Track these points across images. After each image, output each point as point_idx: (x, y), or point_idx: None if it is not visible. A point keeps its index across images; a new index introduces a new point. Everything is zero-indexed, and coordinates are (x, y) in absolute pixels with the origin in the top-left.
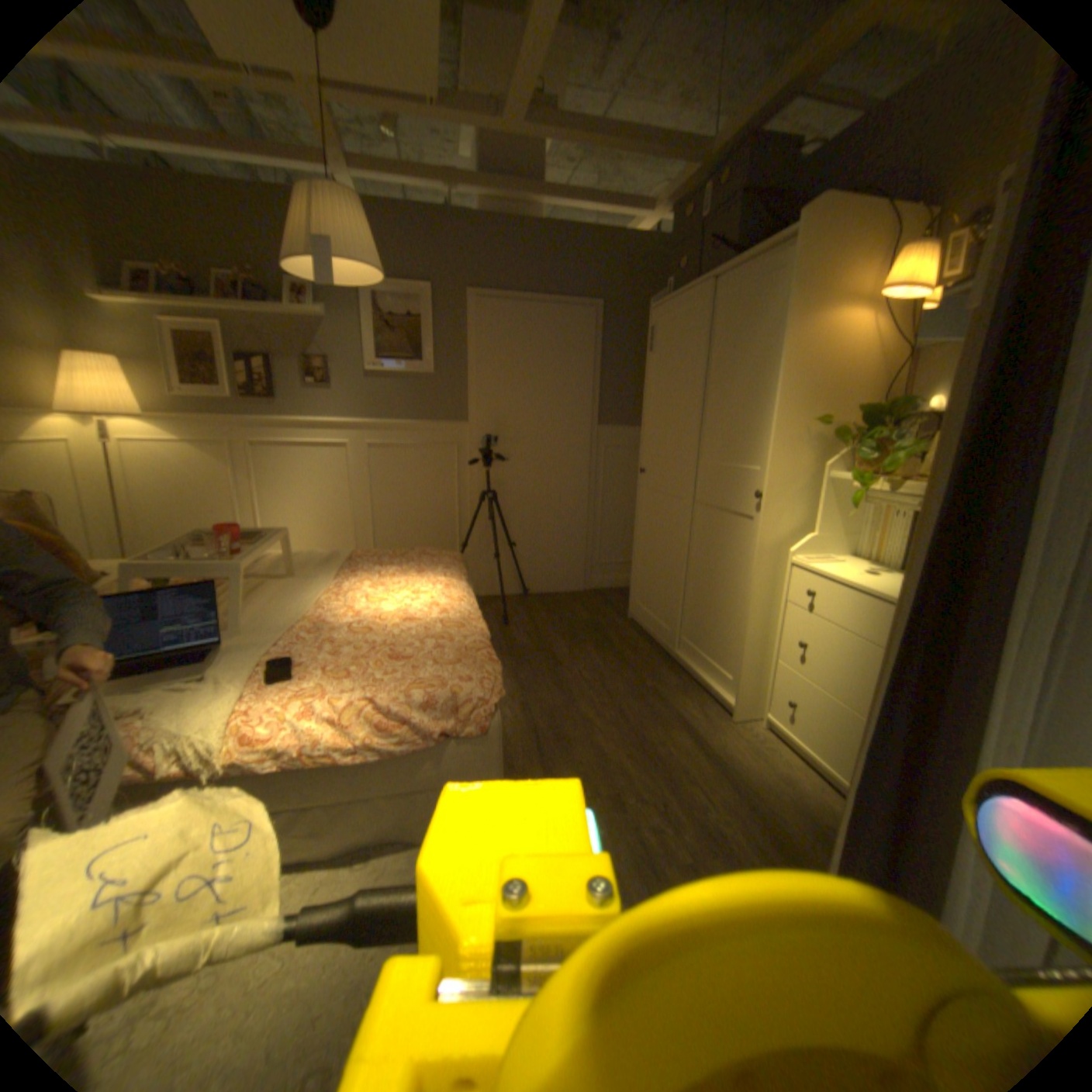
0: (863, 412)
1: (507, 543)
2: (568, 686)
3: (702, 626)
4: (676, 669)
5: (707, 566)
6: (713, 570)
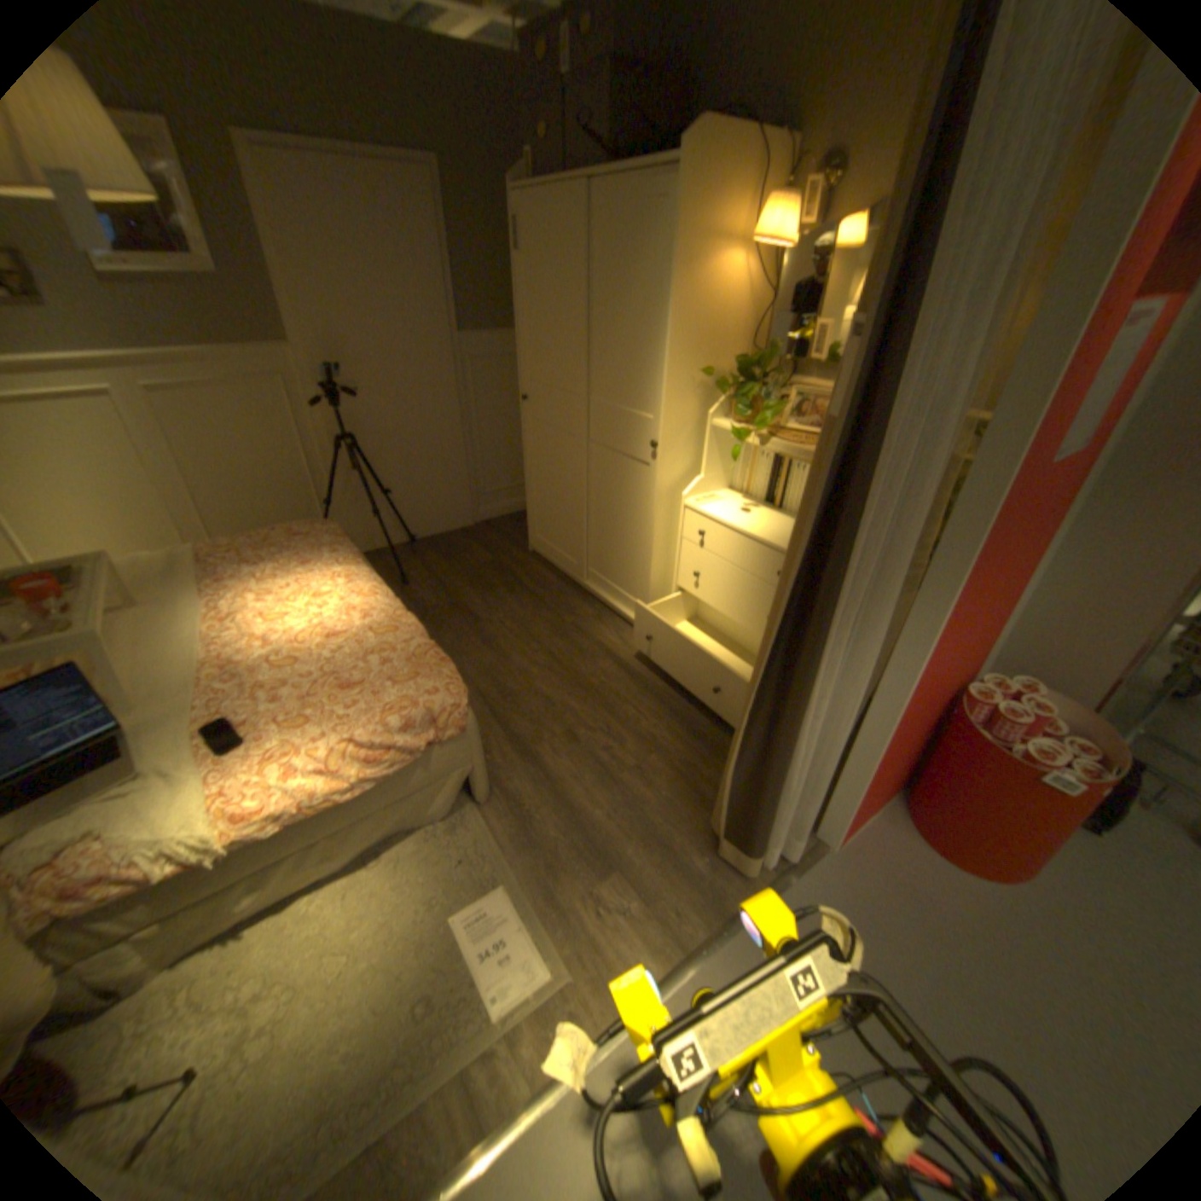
0: (735, 356)
1: (379, 490)
2: (496, 641)
3: (608, 560)
4: (588, 598)
5: (607, 505)
6: (614, 509)
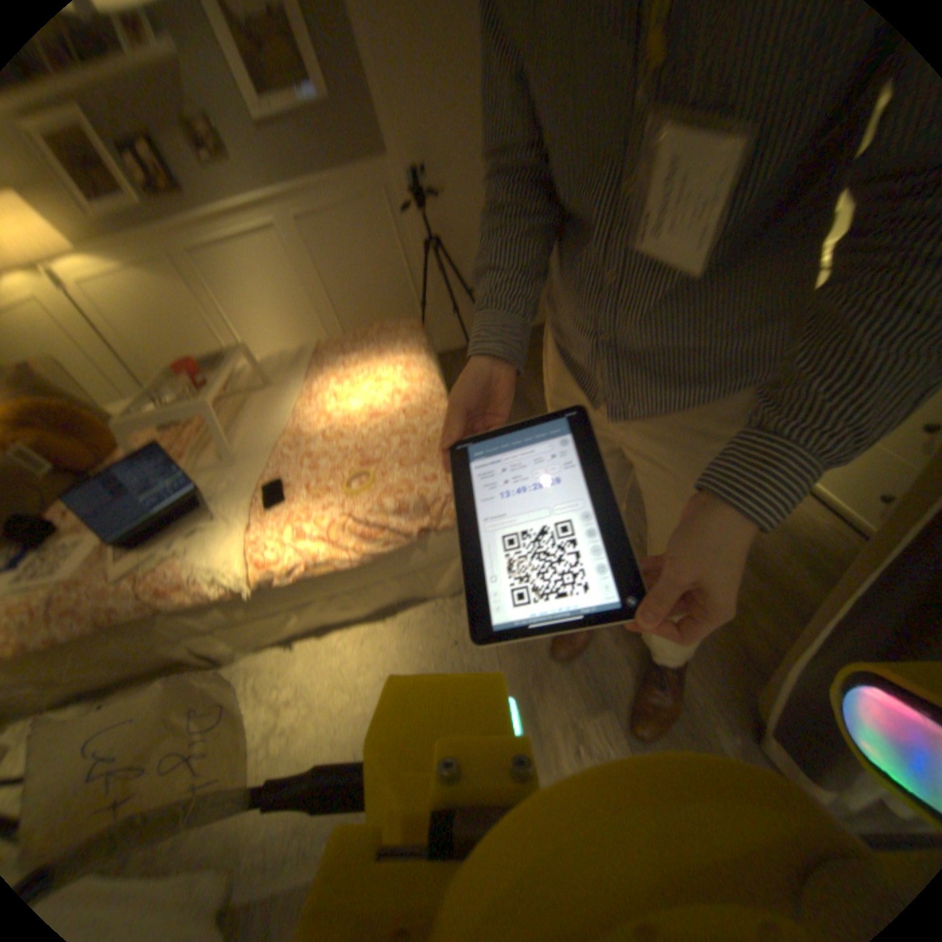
0: None
1: (466, 288)
2: None
3: None
4: None
5: None
6: None
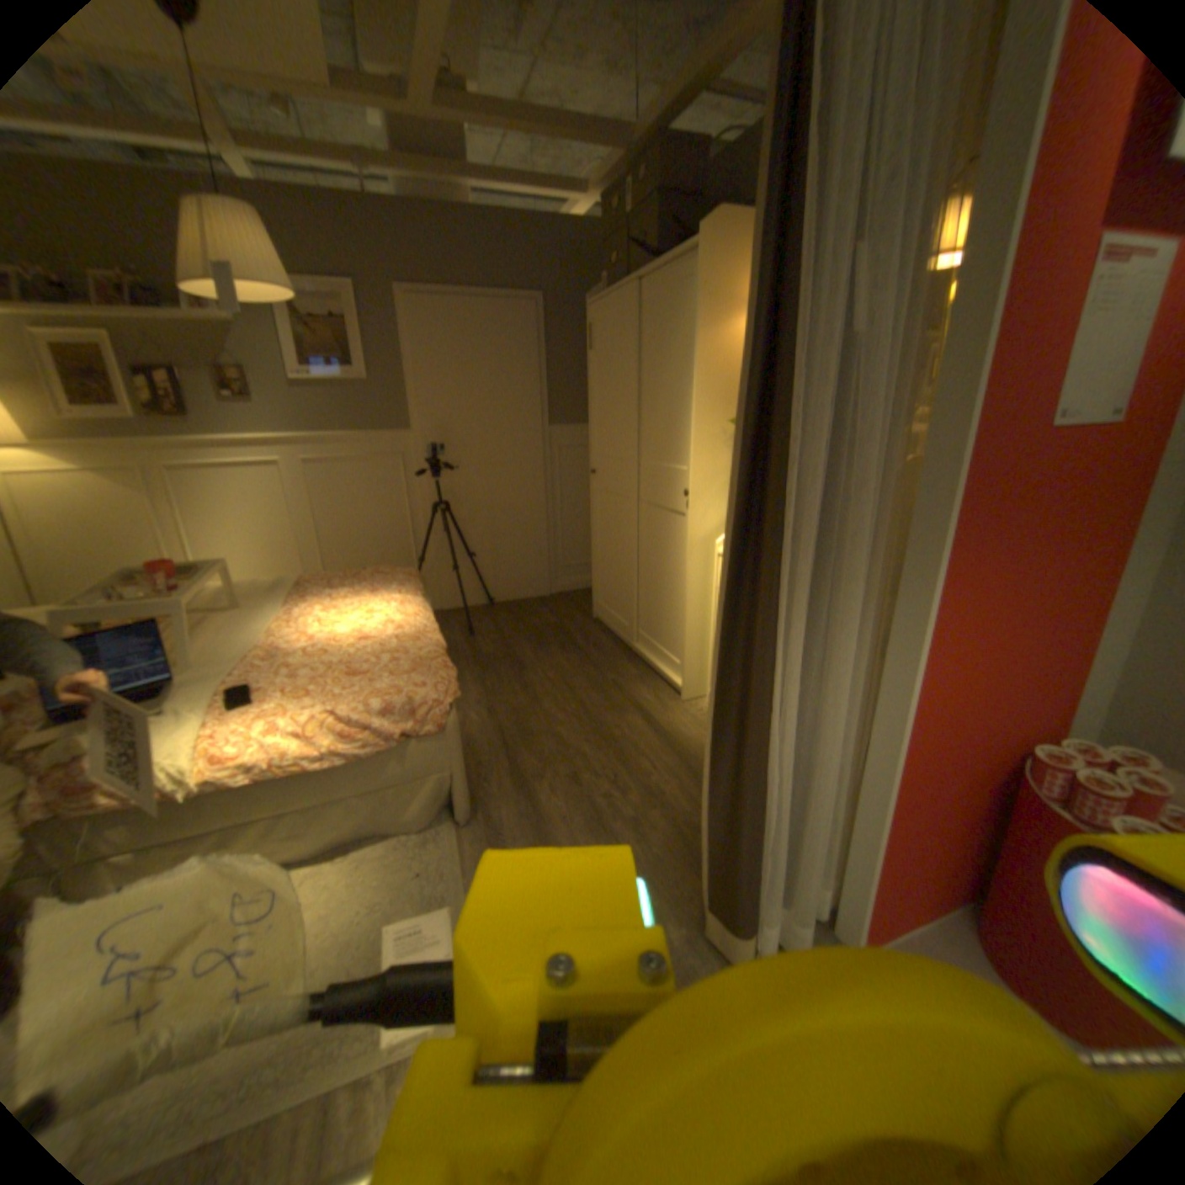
0: None
1: (467, 553)
2: (532, 686)
3: (654, 618)
4: (635, 660)
5: (653, 561)
6: (658, 564)
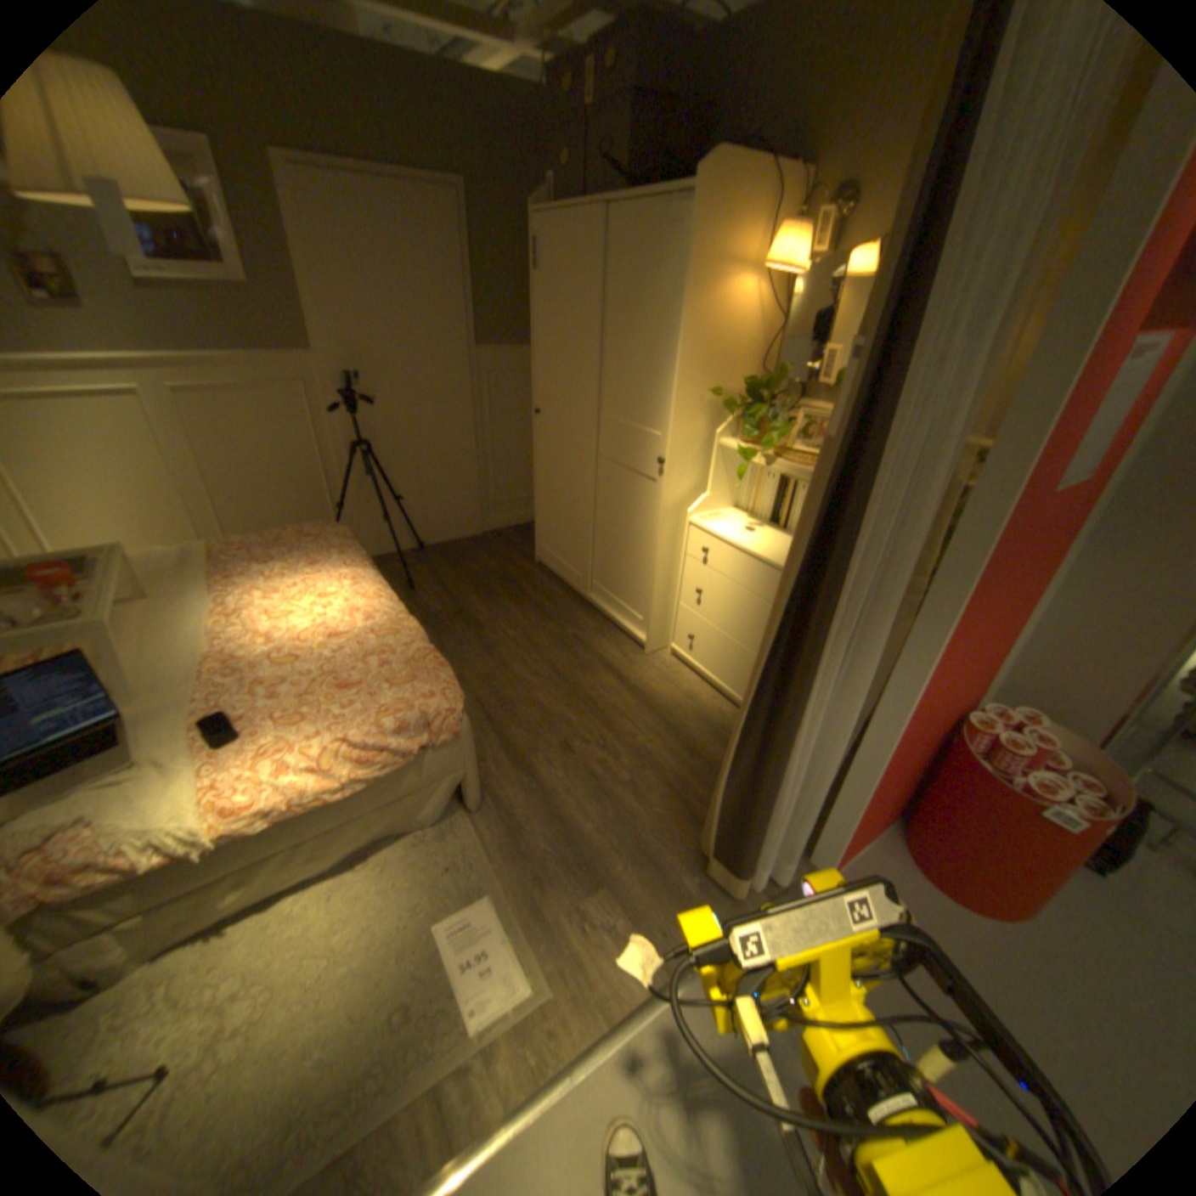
0: (744, 378)
1: (391, 496)
2: (497, 649)
3: (612, 574)
4: (591, 611)
5: (614, 520)
6: (620, 524)
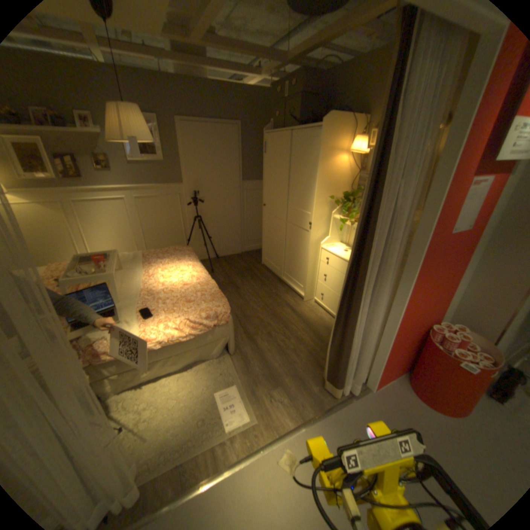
0: (344, 192)
1: (207, 237)
2: (244, 296)
3: (291, 268)
4: (282, 284)
5: (292, 247)
6: (294, 248)
